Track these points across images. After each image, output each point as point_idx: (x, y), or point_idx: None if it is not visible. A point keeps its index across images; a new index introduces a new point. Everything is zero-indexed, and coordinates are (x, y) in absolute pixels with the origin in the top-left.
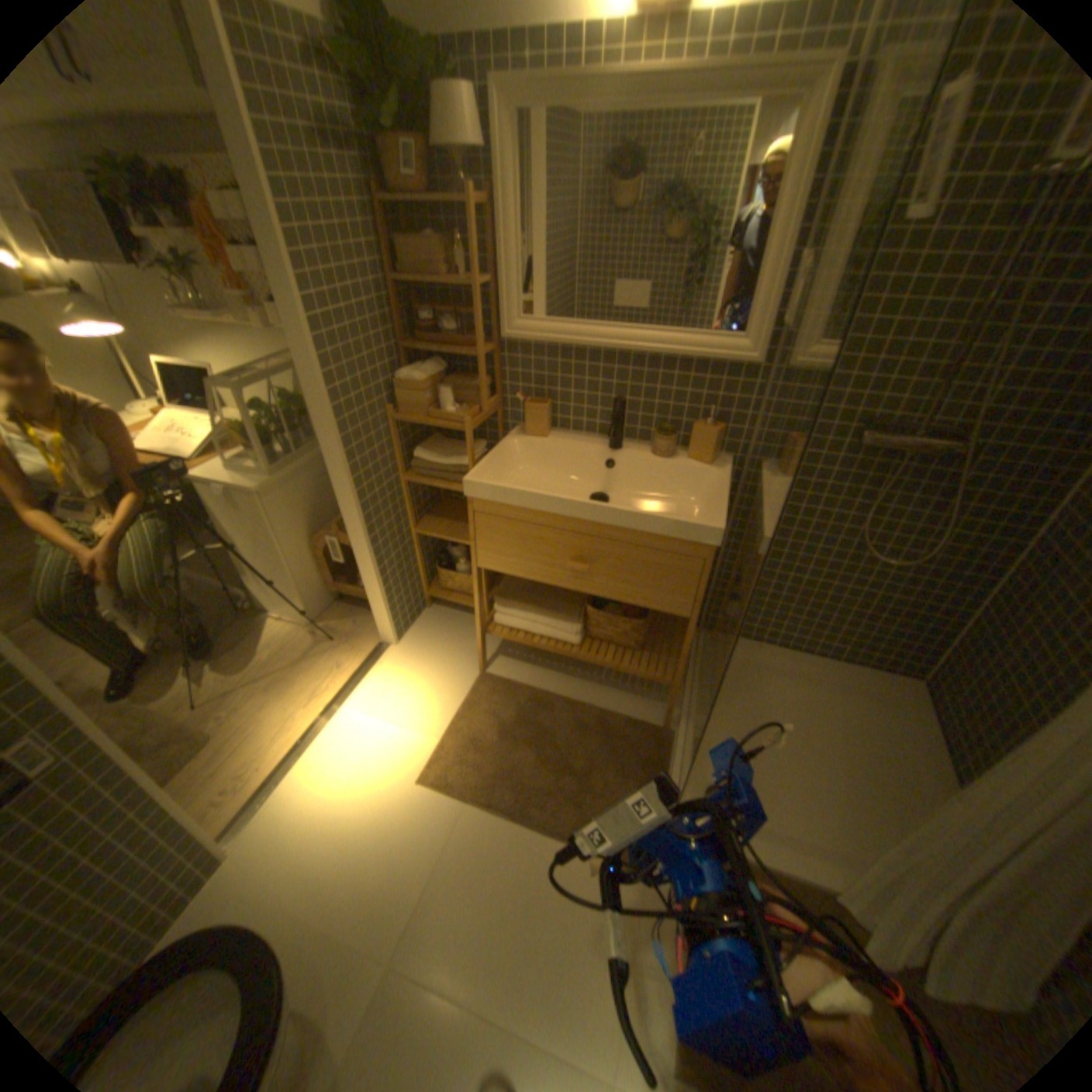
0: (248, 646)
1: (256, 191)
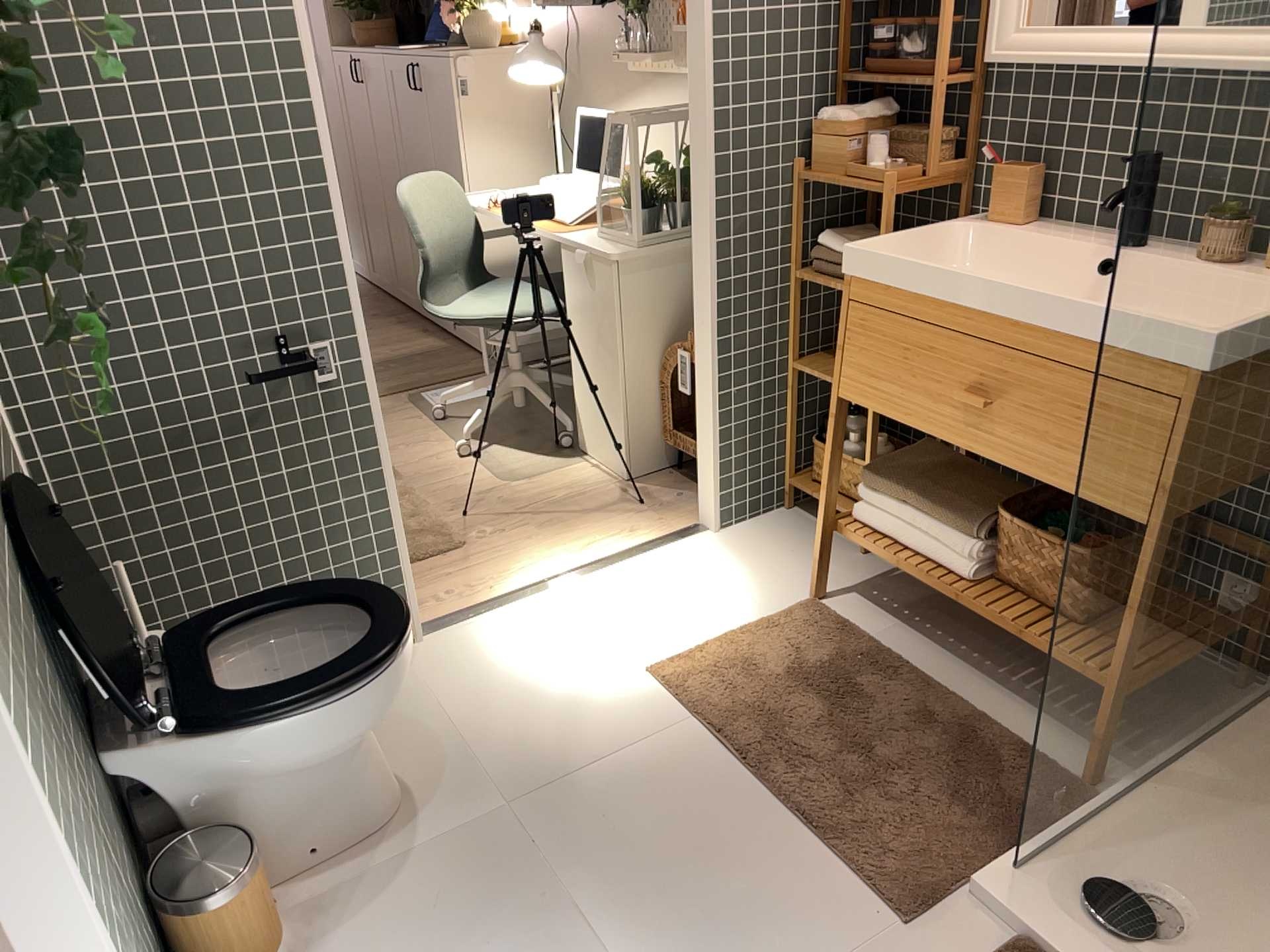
0: (550, 481)
1: None
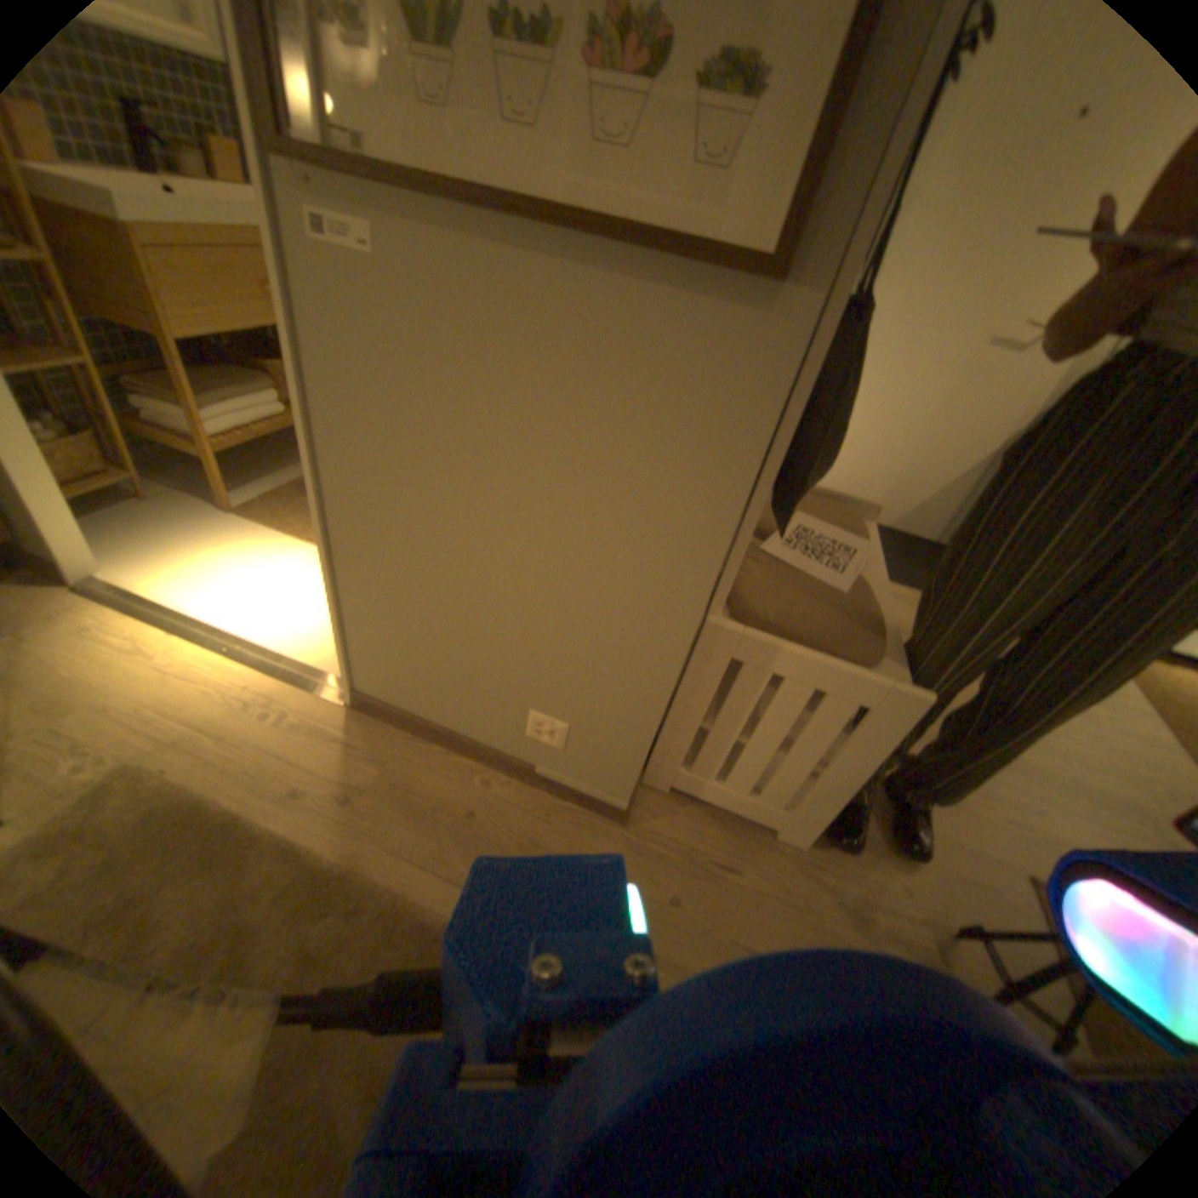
0: None
1: None
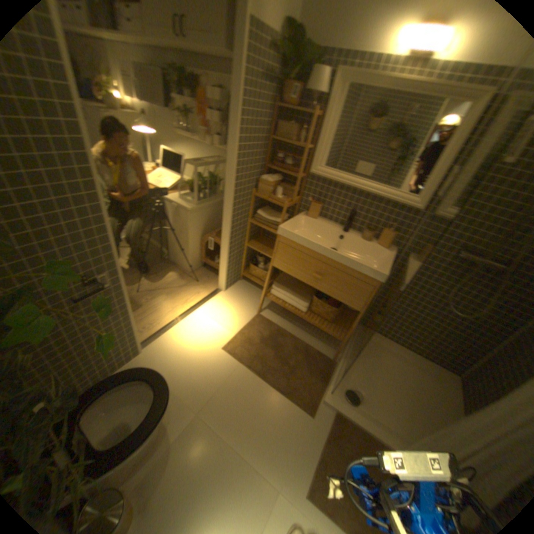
0: (162, 274)
1: (236, 92)
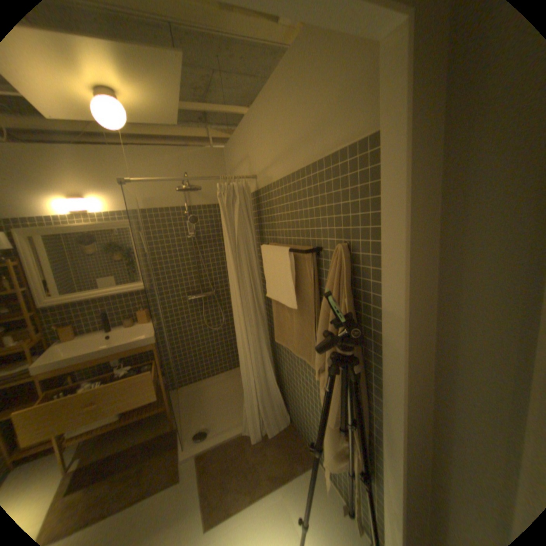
0: None
1: None
